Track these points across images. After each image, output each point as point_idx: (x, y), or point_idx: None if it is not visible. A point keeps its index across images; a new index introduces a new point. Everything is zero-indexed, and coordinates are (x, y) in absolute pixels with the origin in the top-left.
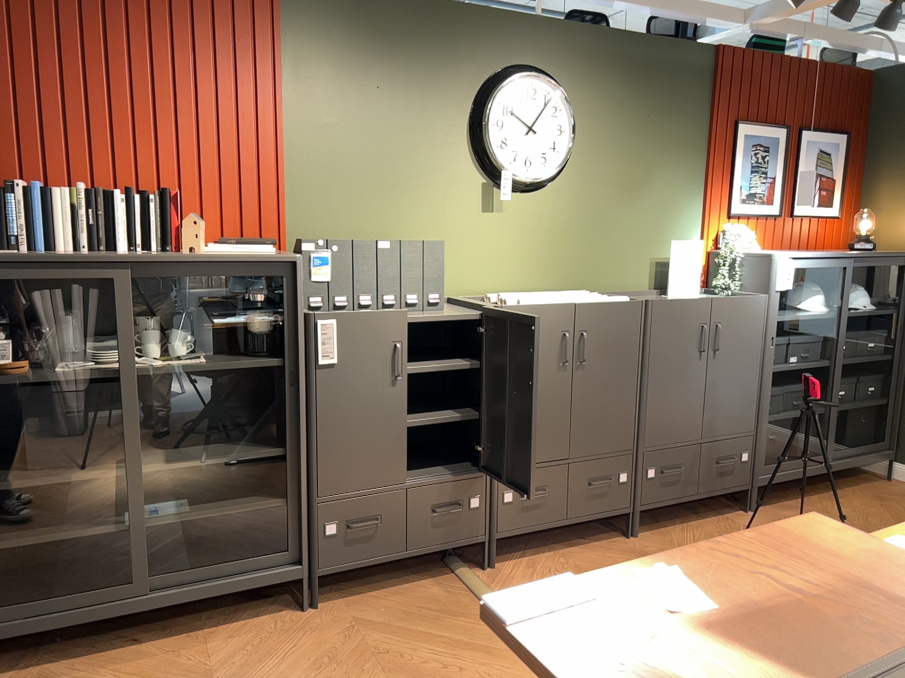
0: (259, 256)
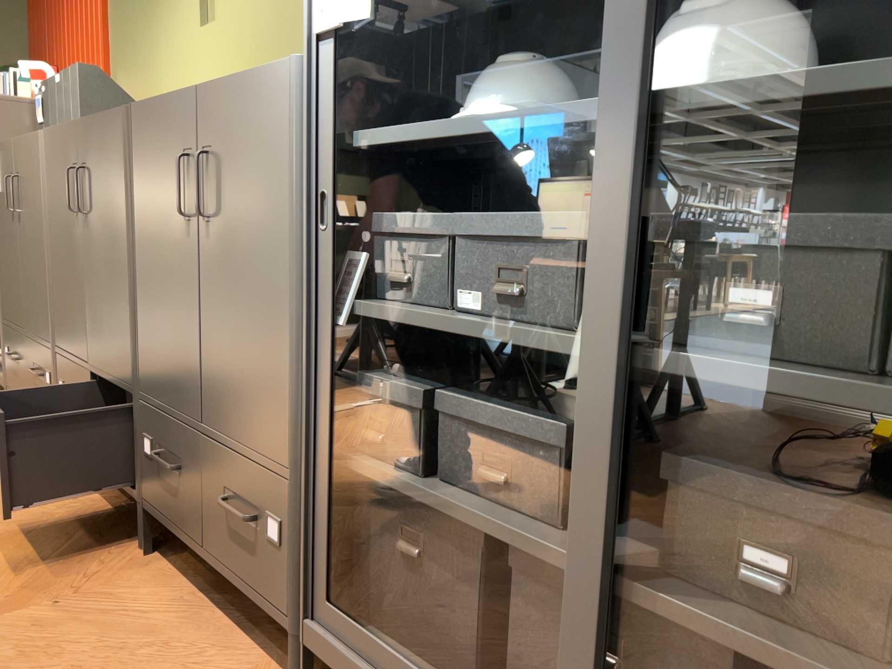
0: None
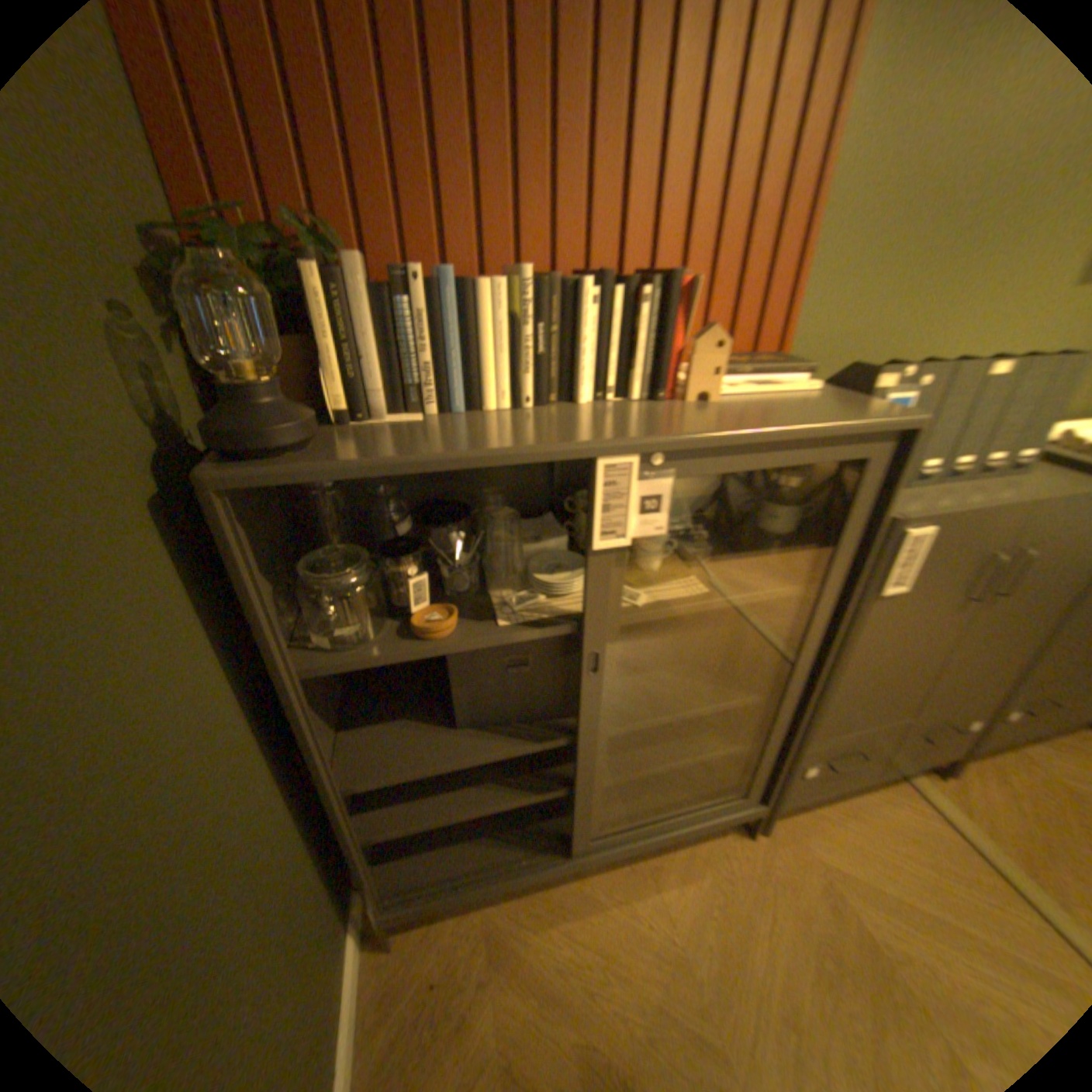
0: (869, 421)
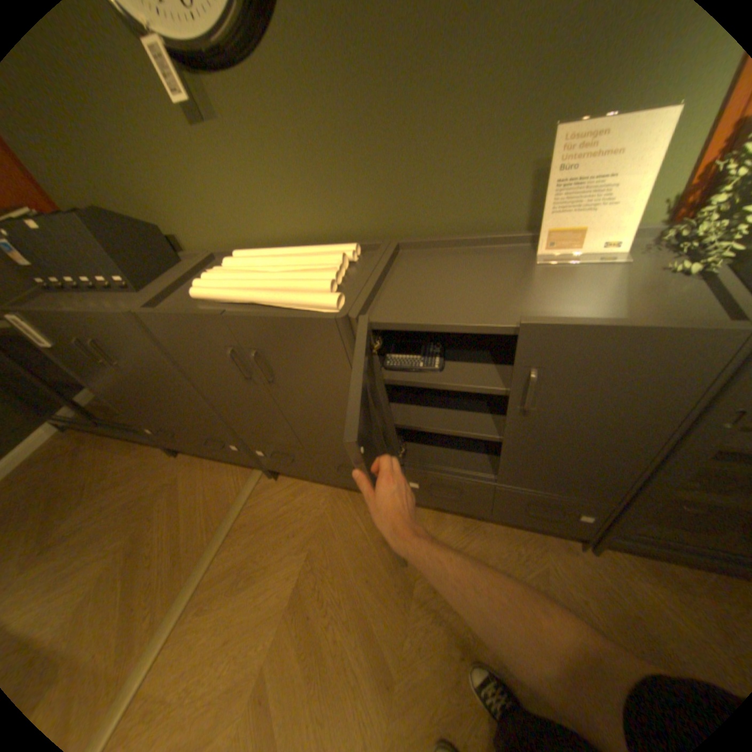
0: None
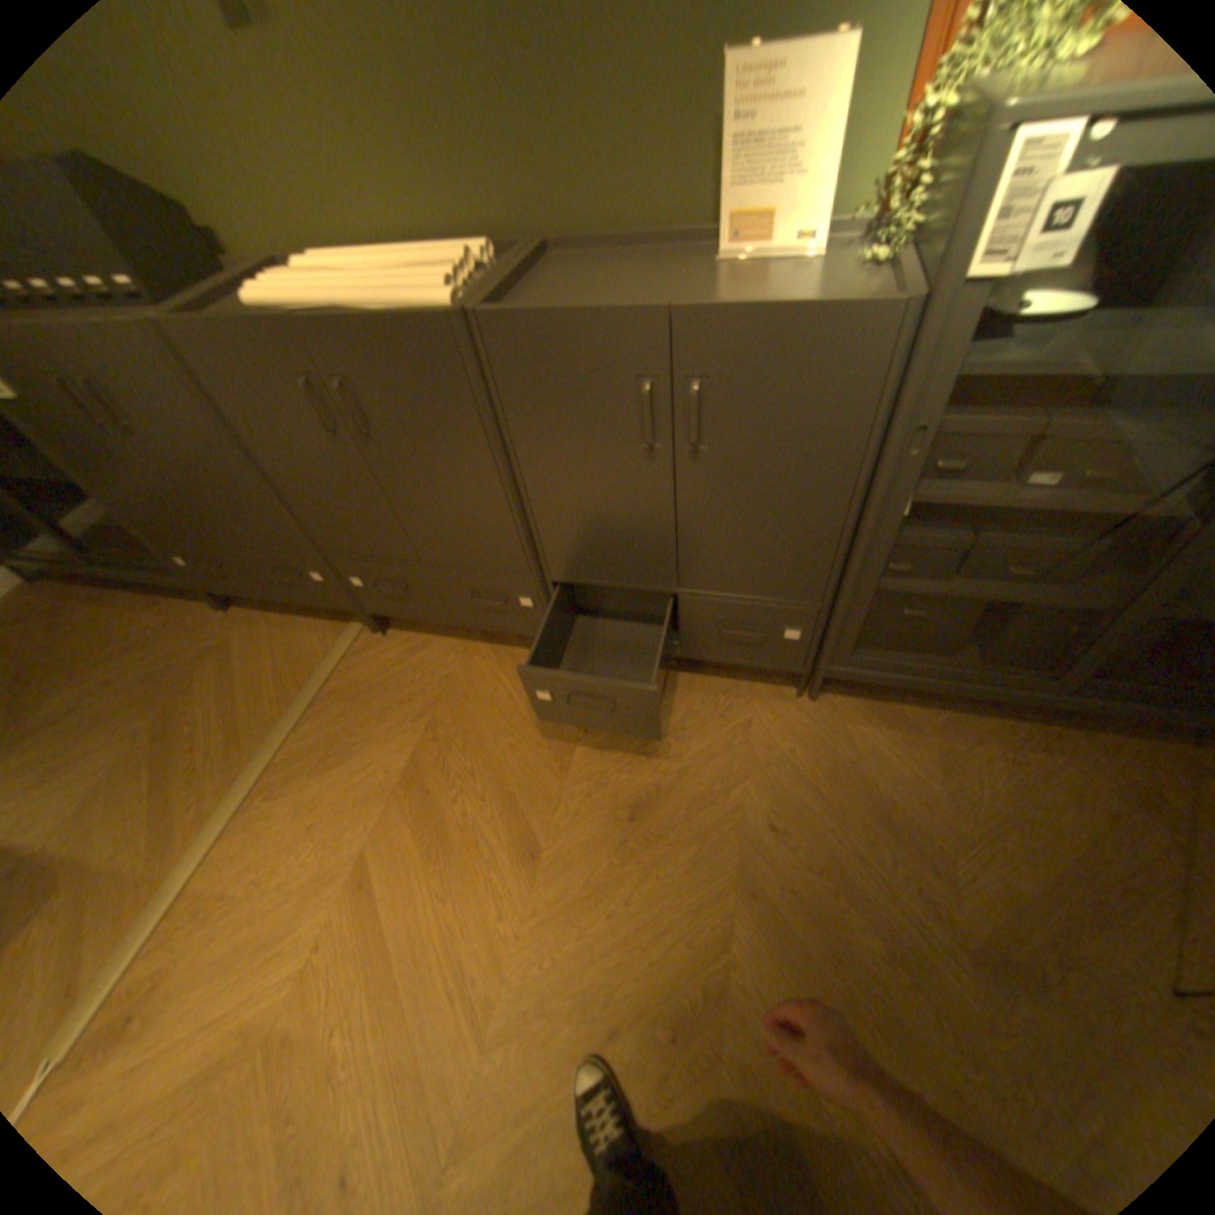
0: None
